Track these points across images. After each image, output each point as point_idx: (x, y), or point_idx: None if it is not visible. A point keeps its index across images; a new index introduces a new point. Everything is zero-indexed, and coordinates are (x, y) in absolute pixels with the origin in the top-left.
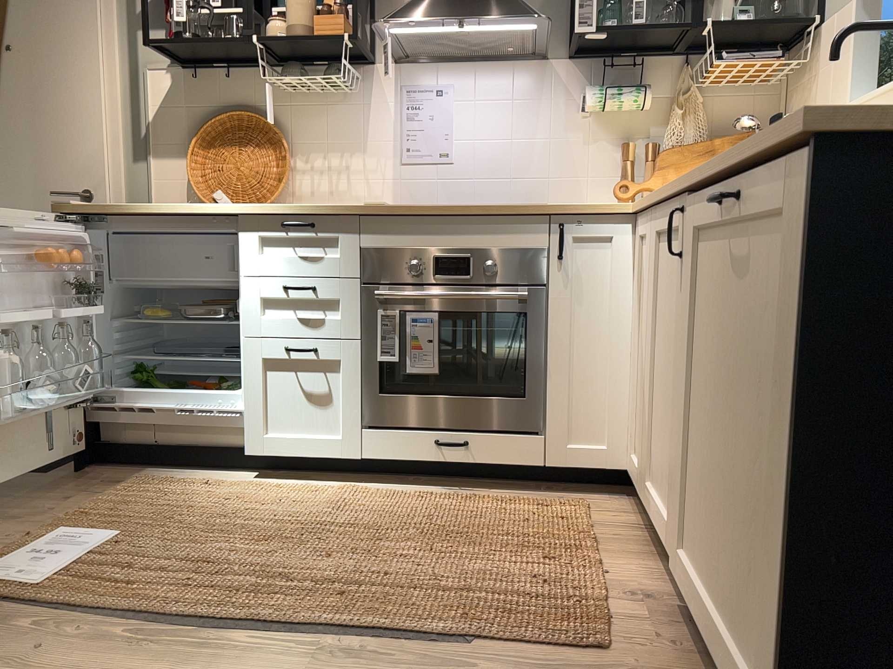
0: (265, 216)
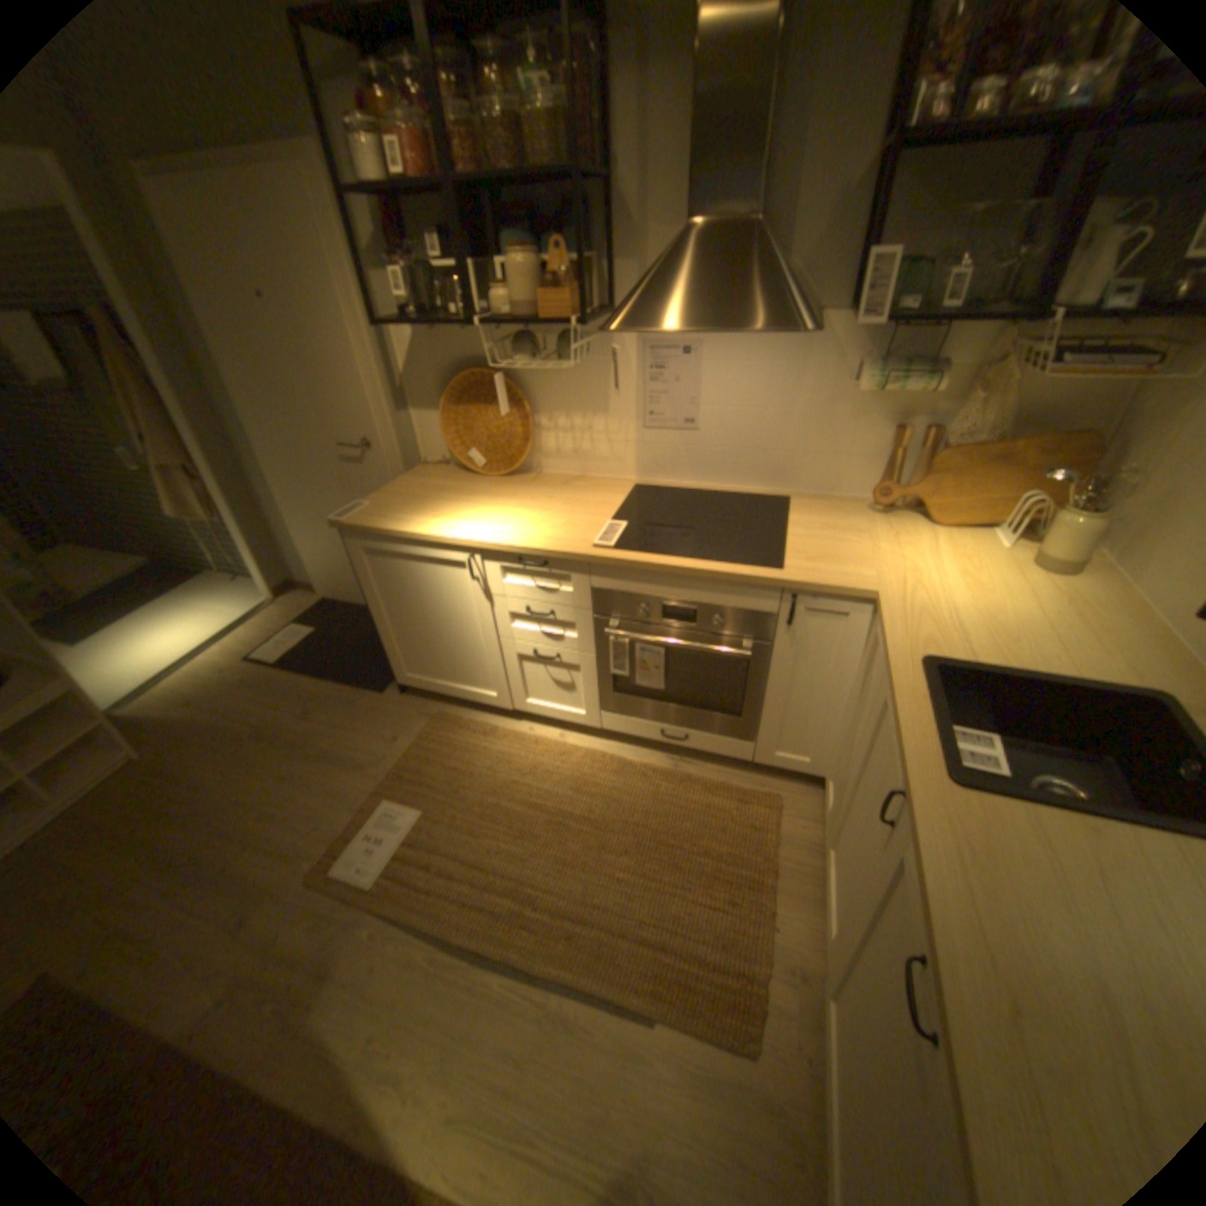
0: (502, 551)
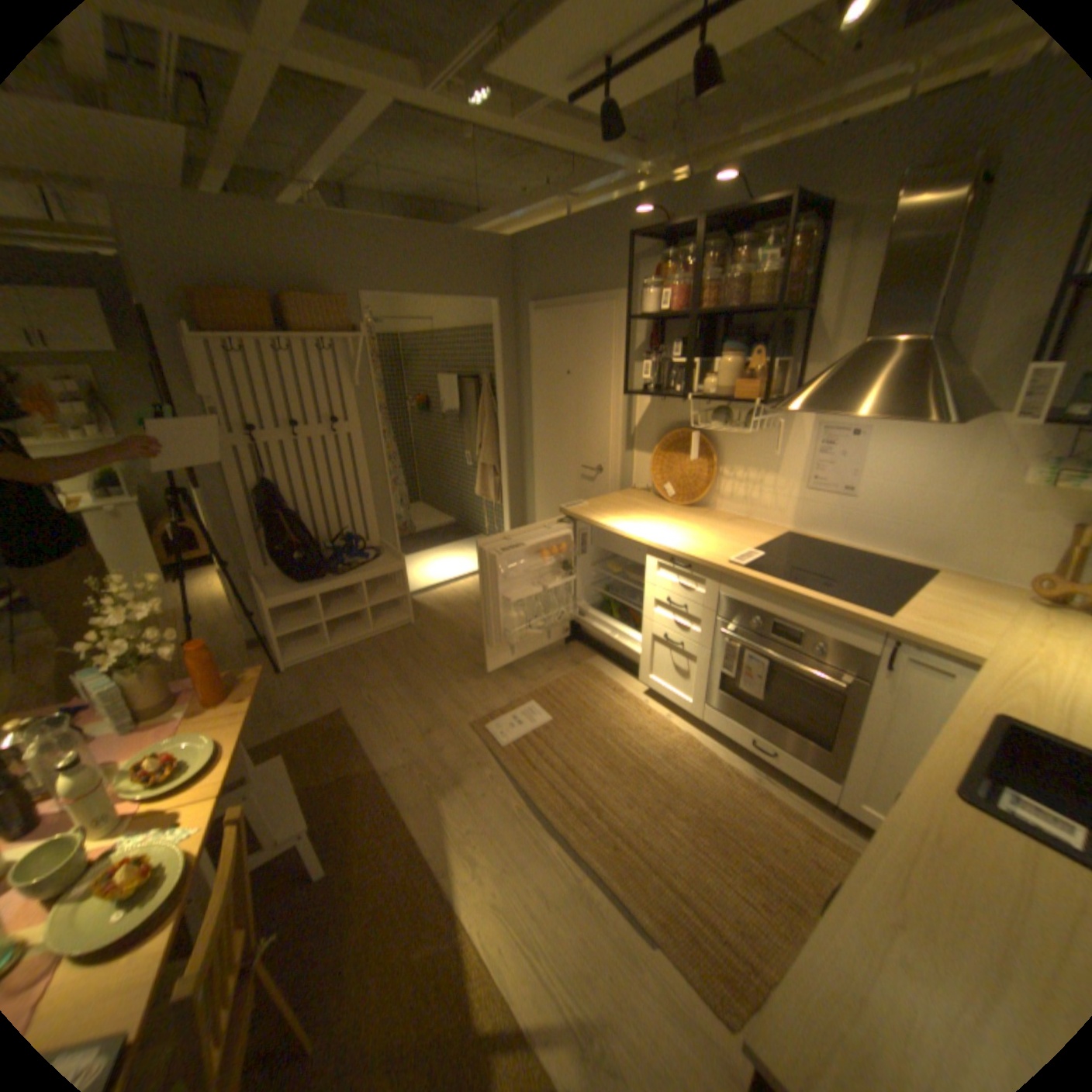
0: (662, 550)
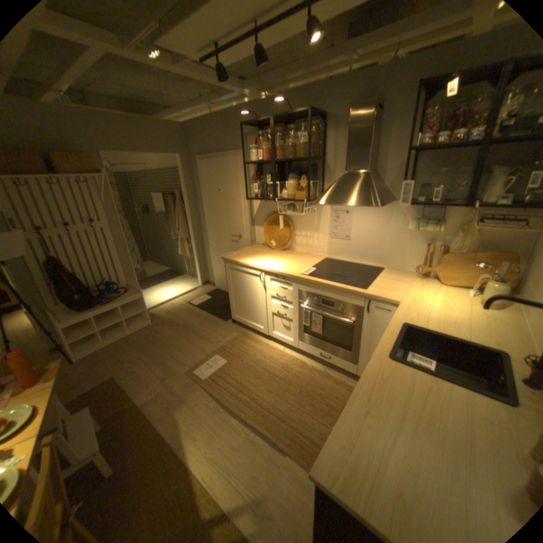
0: (271, 272)
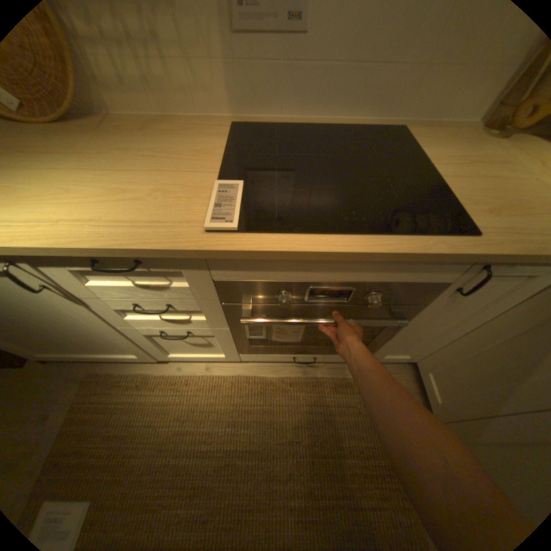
0: (58, 253)
